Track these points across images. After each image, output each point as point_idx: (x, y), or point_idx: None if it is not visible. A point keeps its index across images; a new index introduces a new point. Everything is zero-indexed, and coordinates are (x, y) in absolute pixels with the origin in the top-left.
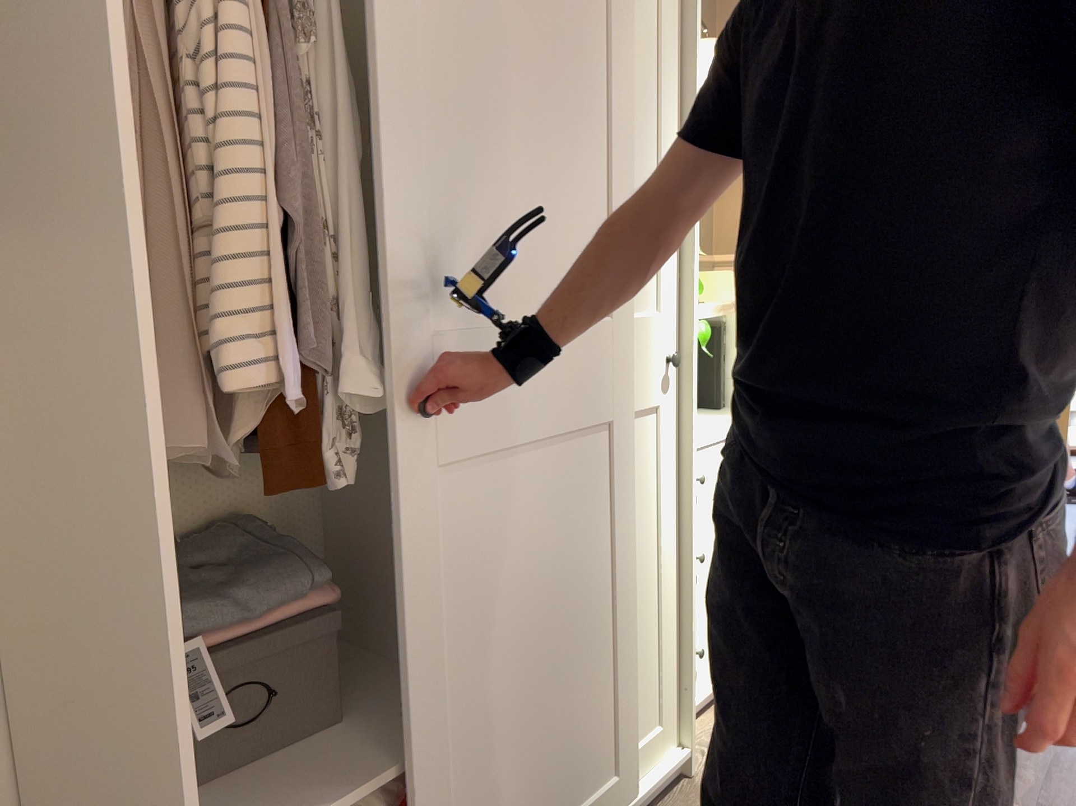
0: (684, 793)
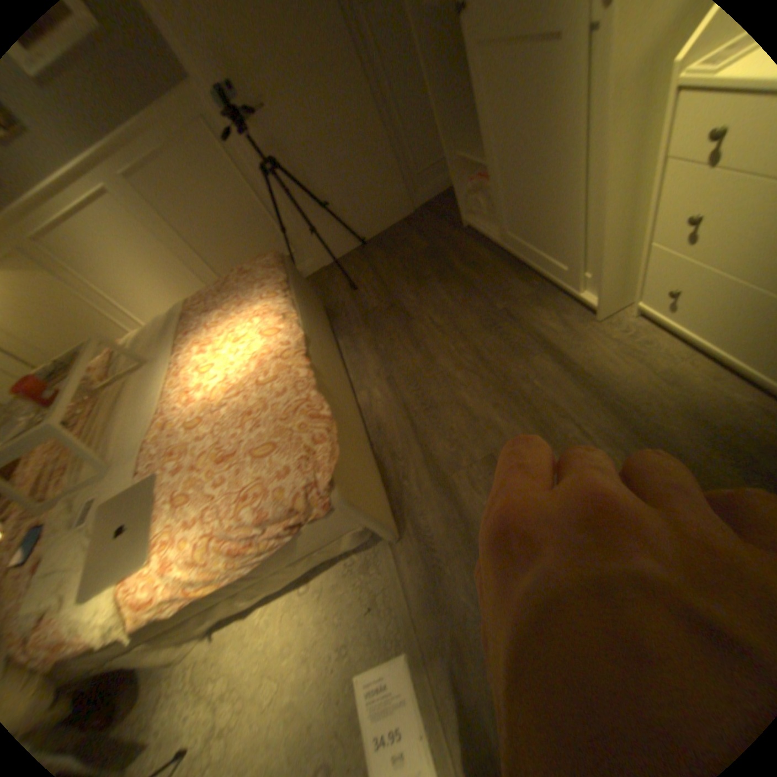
0: (585, 315)
